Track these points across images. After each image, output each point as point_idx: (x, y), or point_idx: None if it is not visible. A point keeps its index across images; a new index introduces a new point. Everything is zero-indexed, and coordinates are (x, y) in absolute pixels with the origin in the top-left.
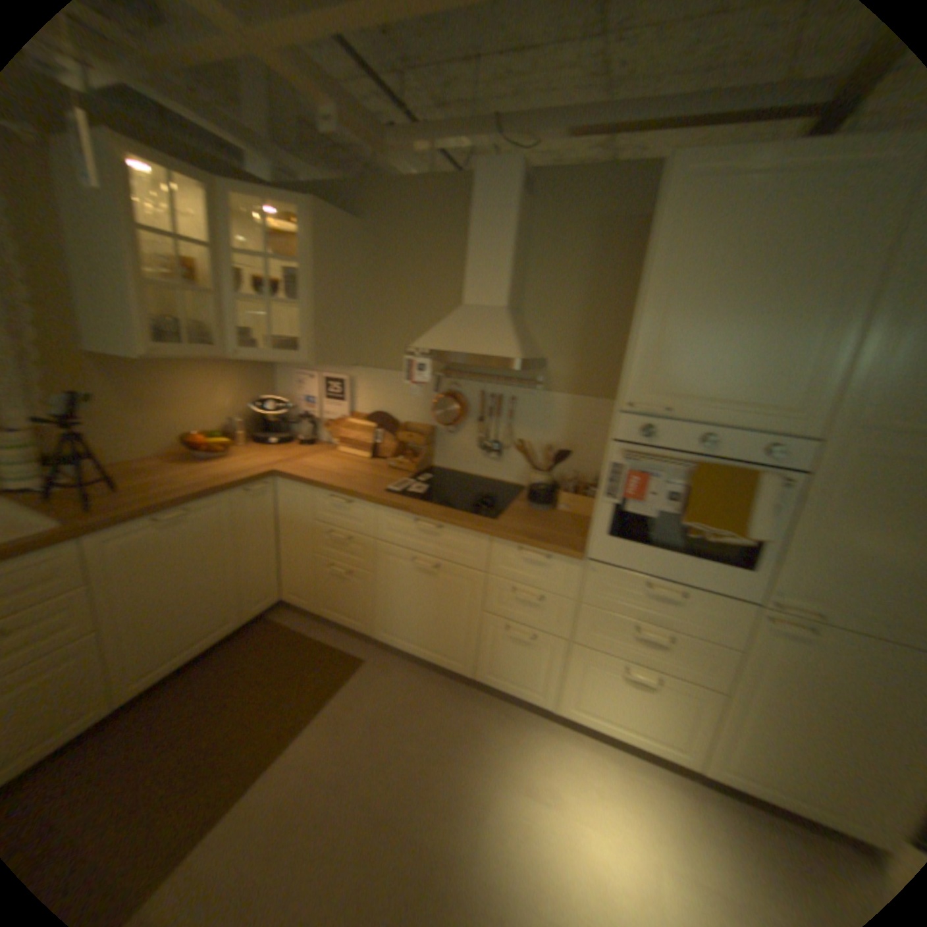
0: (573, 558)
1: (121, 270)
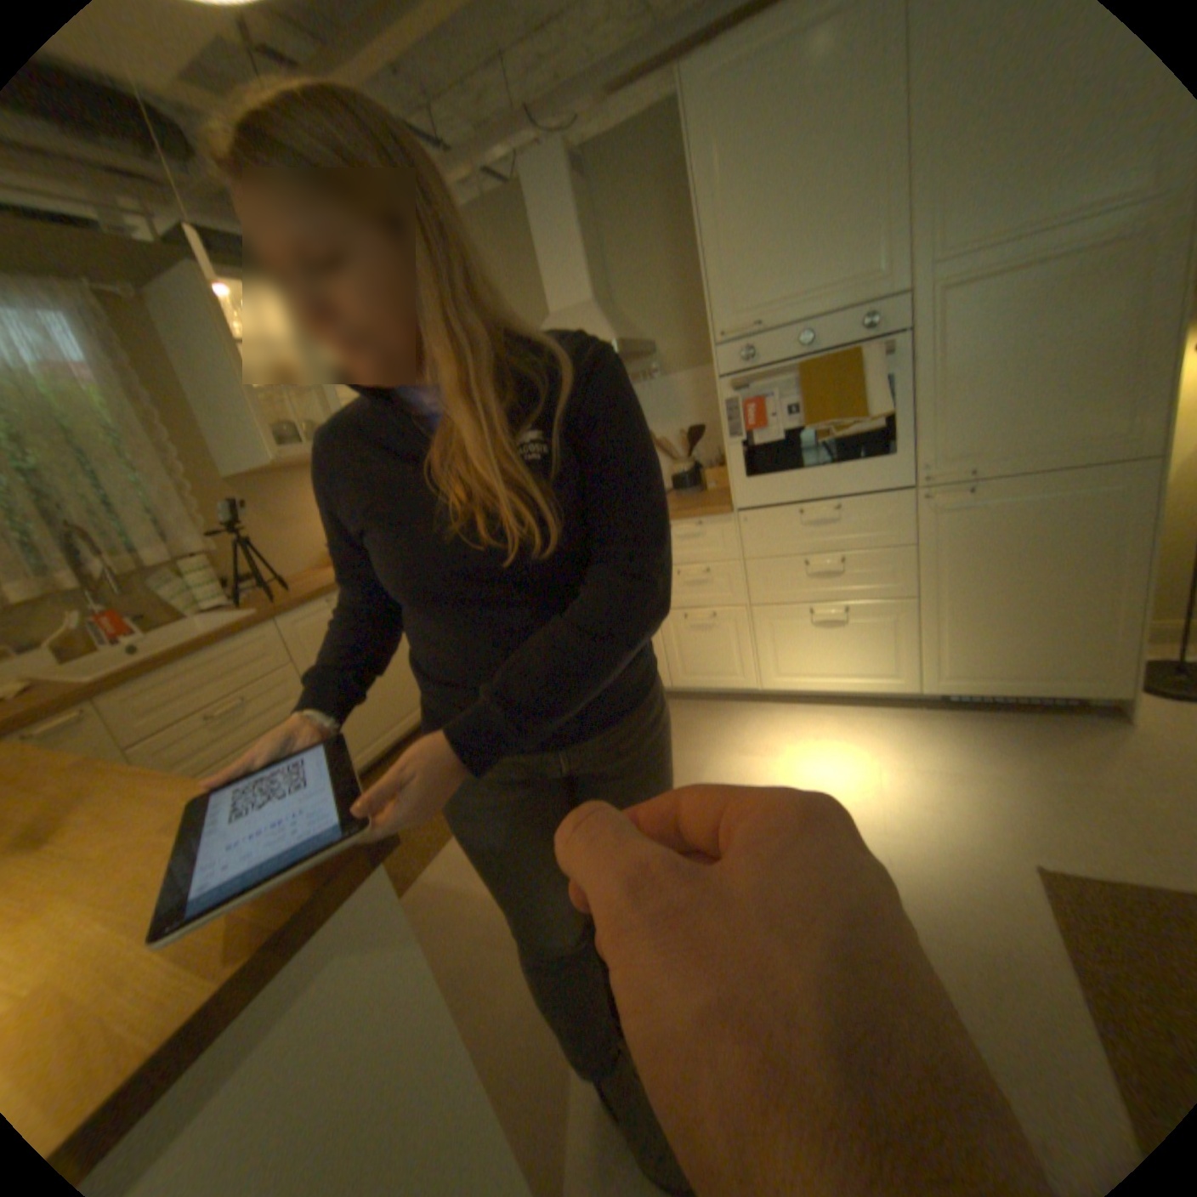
0: (724, 512)
1: (239, 380)
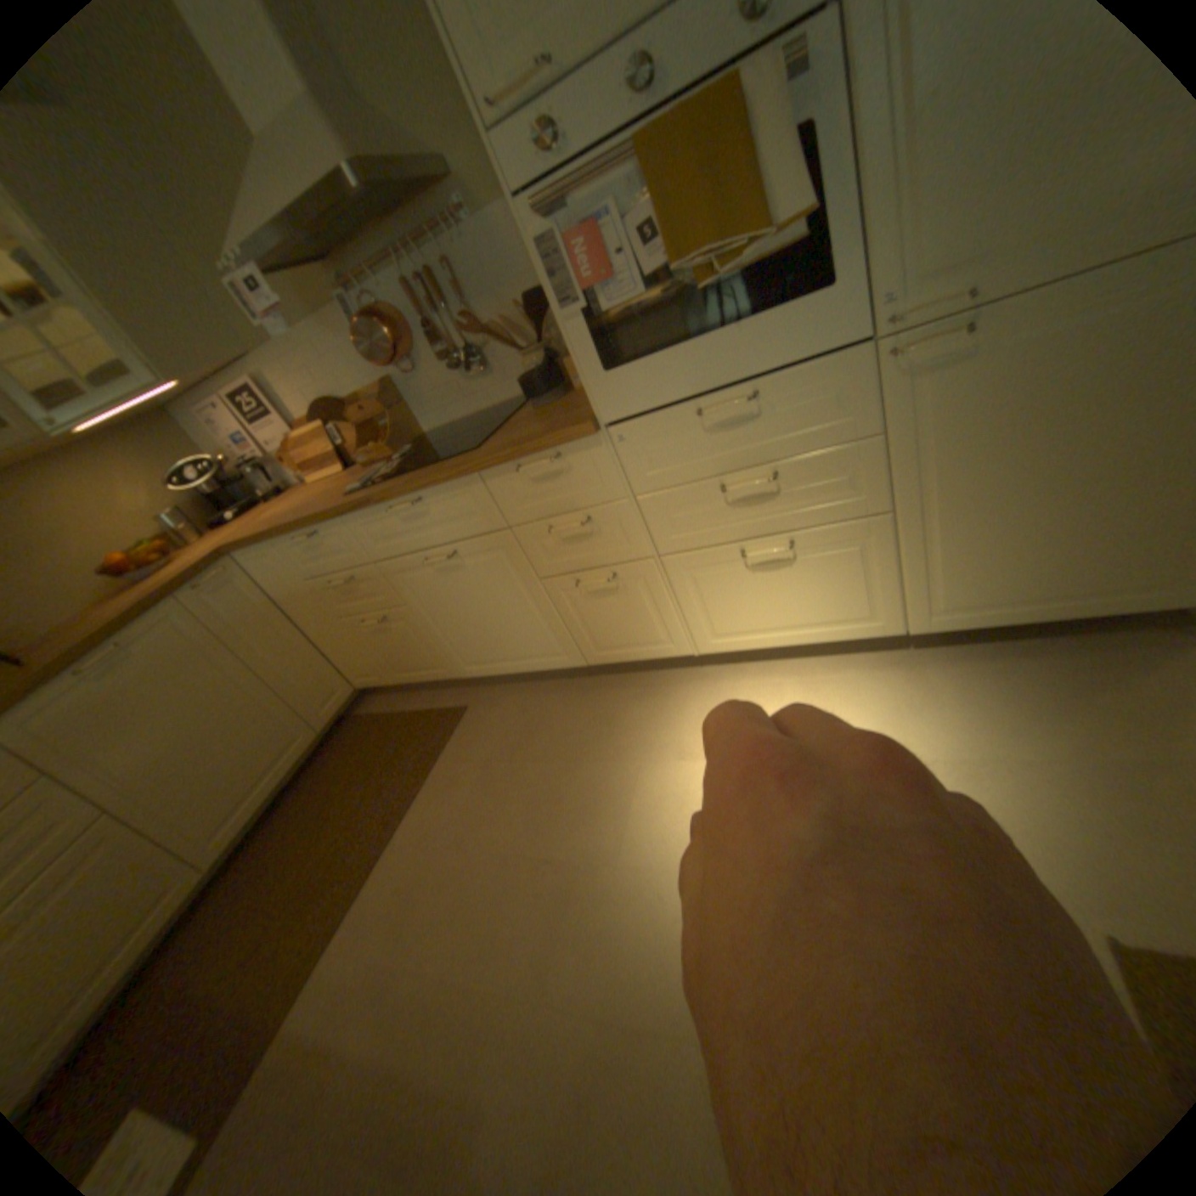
0: (587, 435)
1: None
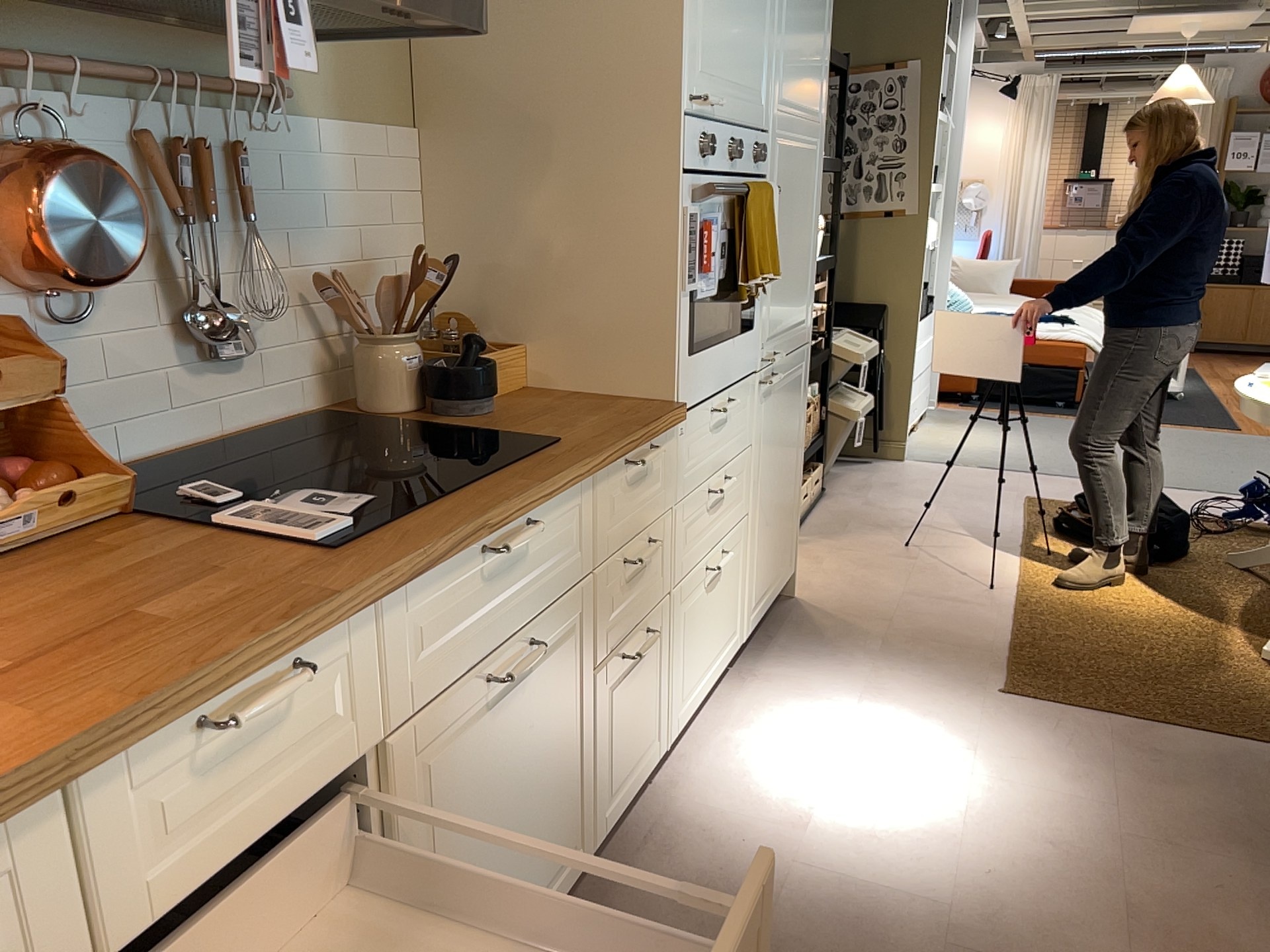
0: (679, 423)
1: None
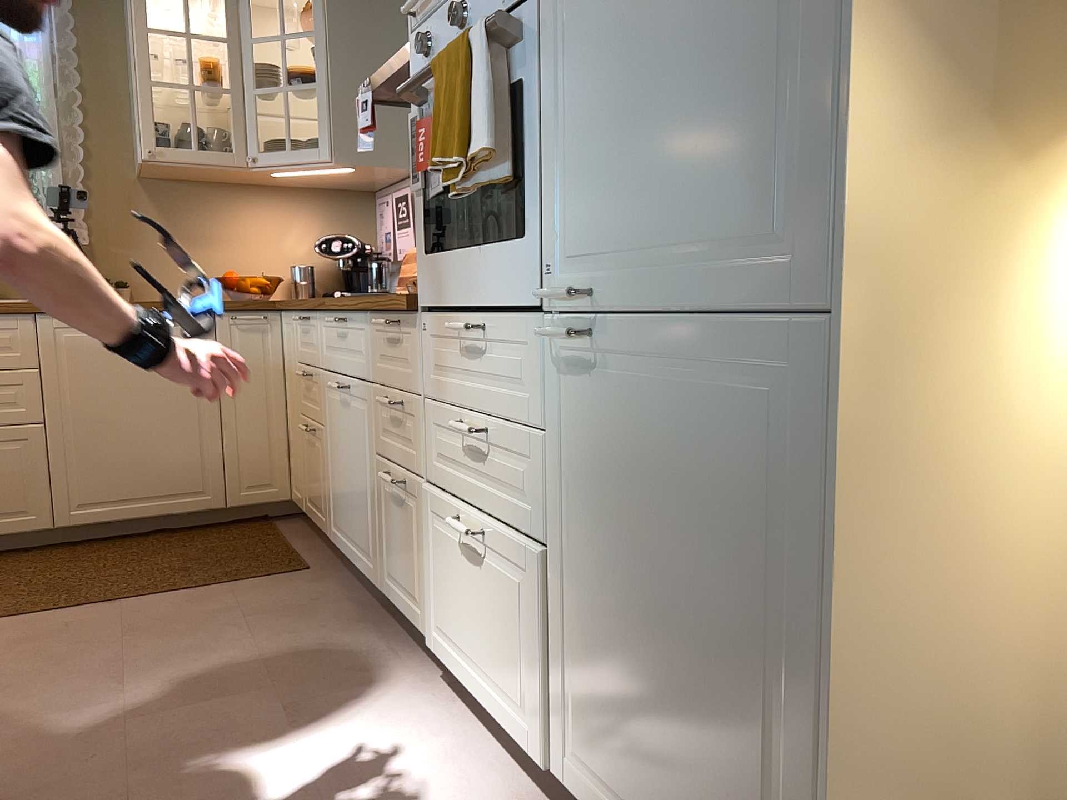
0: (407, 311)
1: (138, 74)
